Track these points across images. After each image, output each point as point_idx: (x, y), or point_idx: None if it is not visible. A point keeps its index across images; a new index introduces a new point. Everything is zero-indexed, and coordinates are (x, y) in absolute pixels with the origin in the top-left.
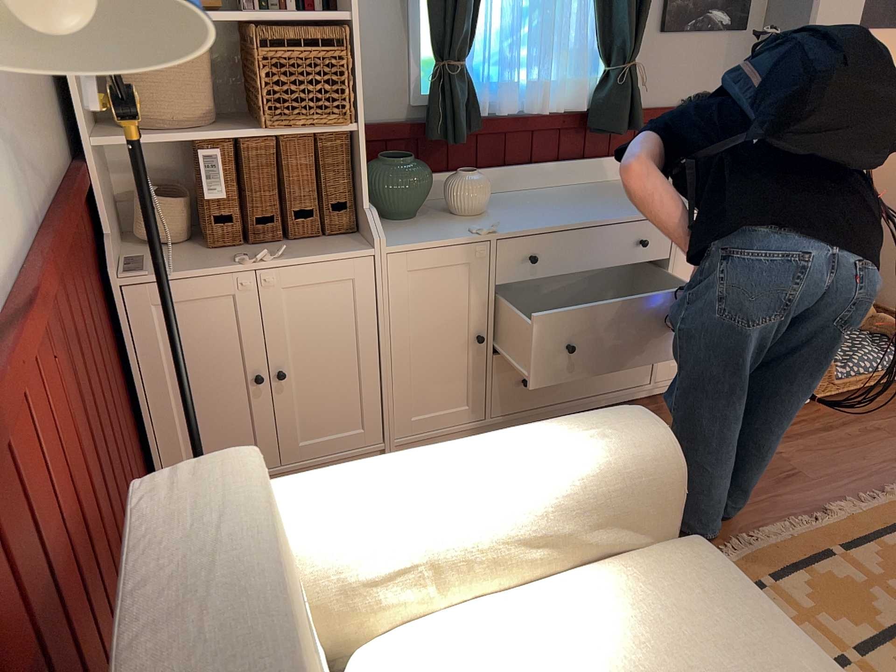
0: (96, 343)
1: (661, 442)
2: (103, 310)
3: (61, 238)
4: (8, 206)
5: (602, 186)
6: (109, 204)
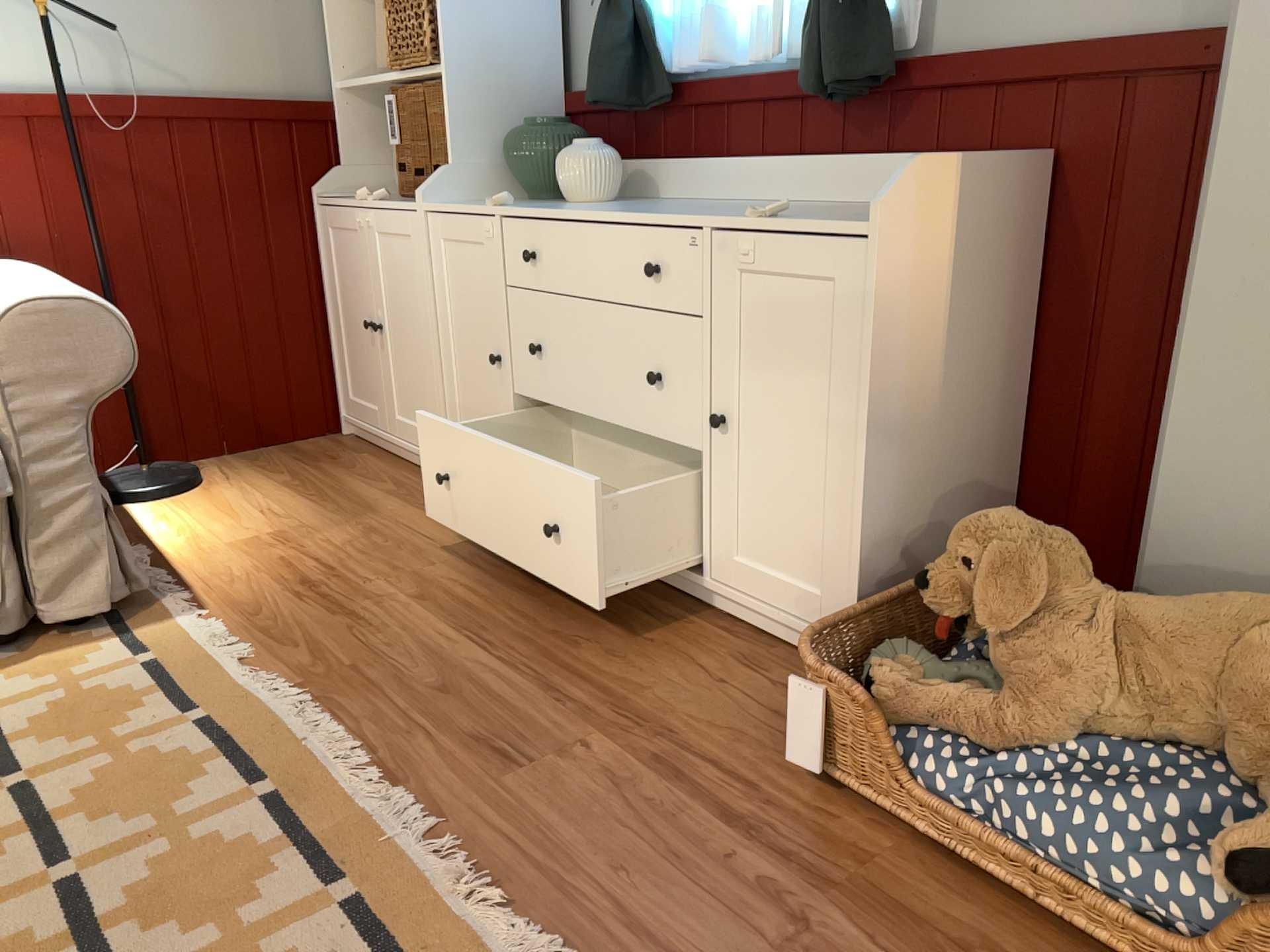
0: (231, 222)
1: (15, 306)
2: (297, 219)
3: (142, 111)
4: (68, 69)
5: (825, 207)
6: (374, 149)
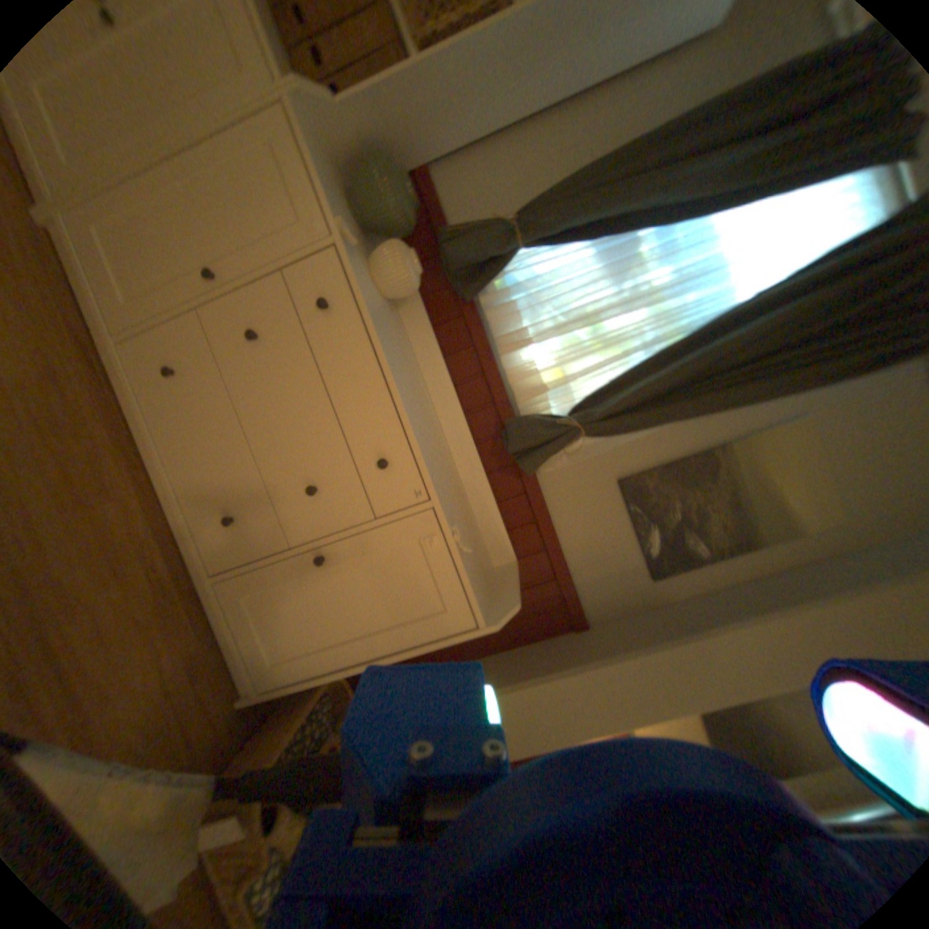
0: None
1: None
2: None
3: None
4: None
5: (451, 468)
6: None
